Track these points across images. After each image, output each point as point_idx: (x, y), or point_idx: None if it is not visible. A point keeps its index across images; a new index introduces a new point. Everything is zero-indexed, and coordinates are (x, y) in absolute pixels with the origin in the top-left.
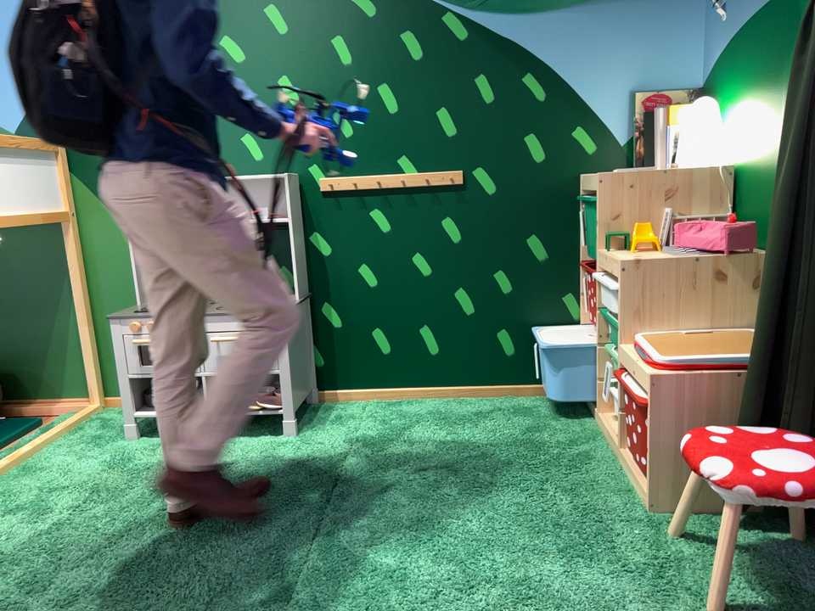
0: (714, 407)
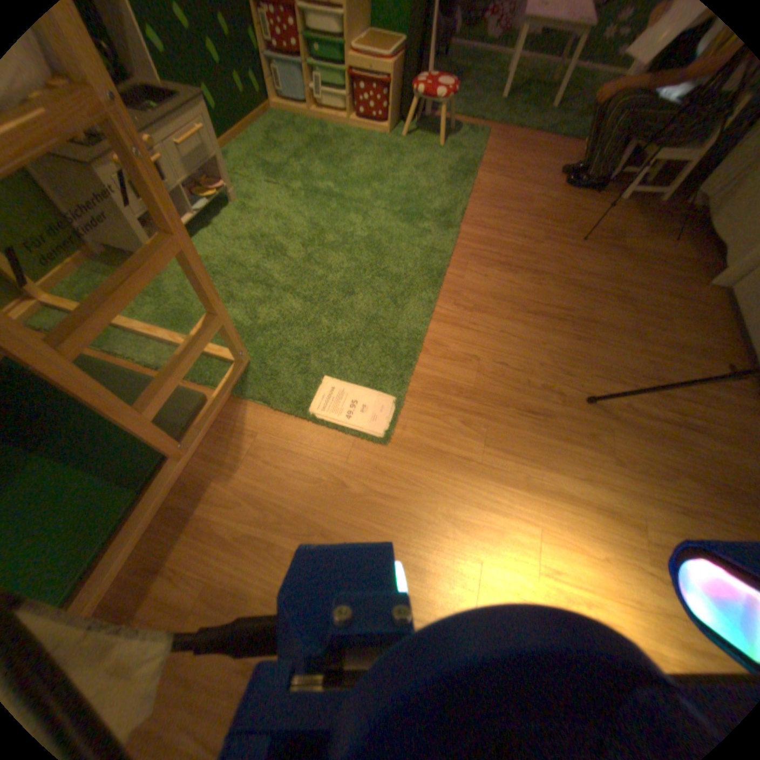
0: (396, 73)
